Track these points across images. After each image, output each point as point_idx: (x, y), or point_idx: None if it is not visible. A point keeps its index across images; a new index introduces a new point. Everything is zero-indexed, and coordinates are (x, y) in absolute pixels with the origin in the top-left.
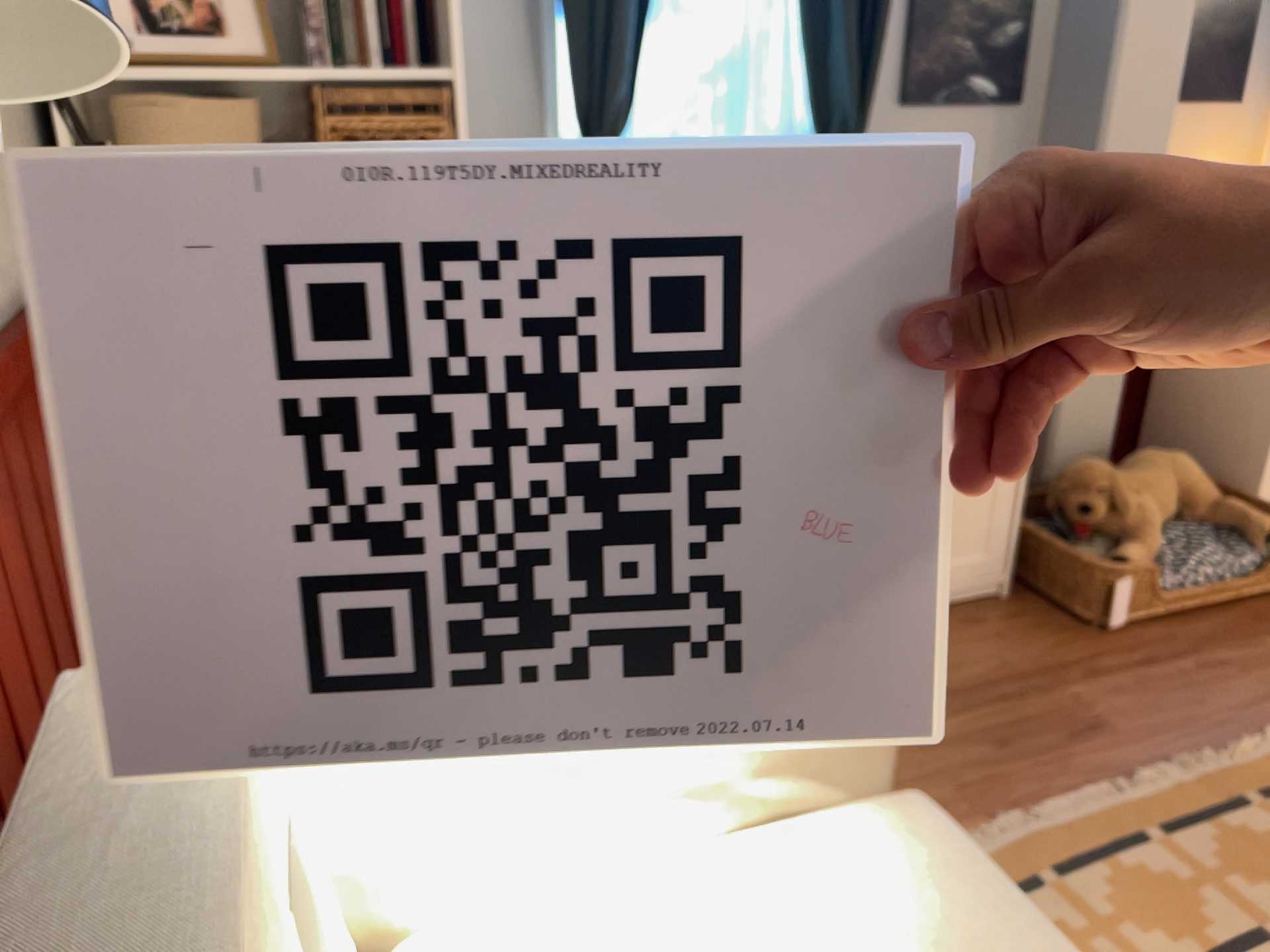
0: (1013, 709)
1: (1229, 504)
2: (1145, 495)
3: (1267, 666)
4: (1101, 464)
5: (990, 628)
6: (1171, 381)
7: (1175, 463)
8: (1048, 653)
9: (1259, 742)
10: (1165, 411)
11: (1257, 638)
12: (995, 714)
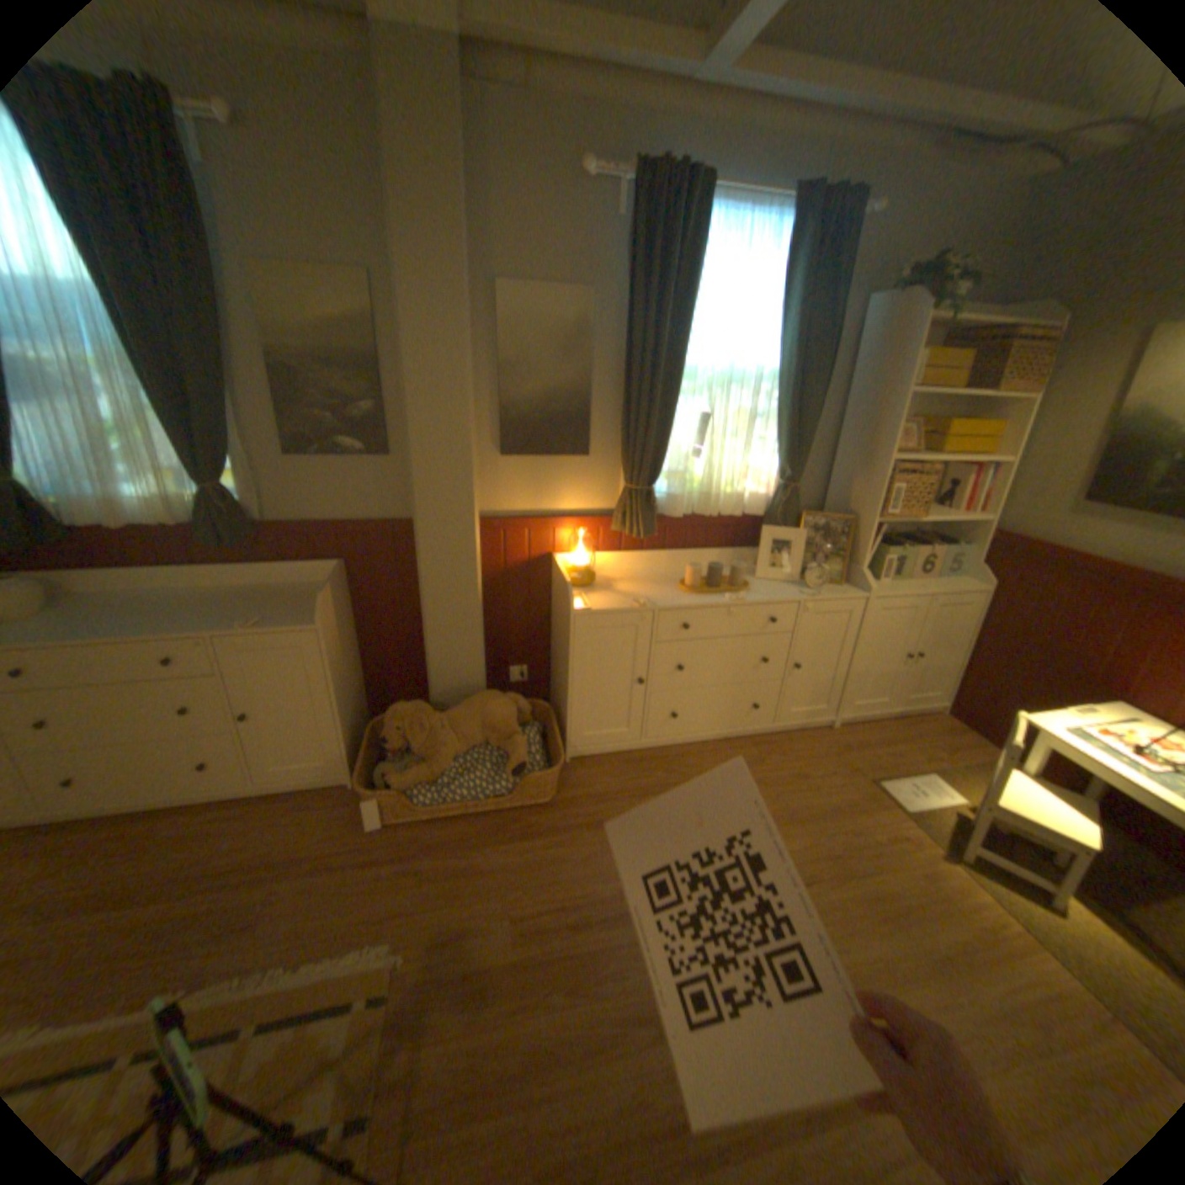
0: (214, 900)
1: (512, 741)
2: (446, 730)
3: (440, 879)
4: (406, 709)
5: (304, 816)
6: (553, 638)
7: (484, 707)
8: (310, 846)
9: (334, 961)
10: (552, 656)
11: (469, 850)
12: (196, 903)
